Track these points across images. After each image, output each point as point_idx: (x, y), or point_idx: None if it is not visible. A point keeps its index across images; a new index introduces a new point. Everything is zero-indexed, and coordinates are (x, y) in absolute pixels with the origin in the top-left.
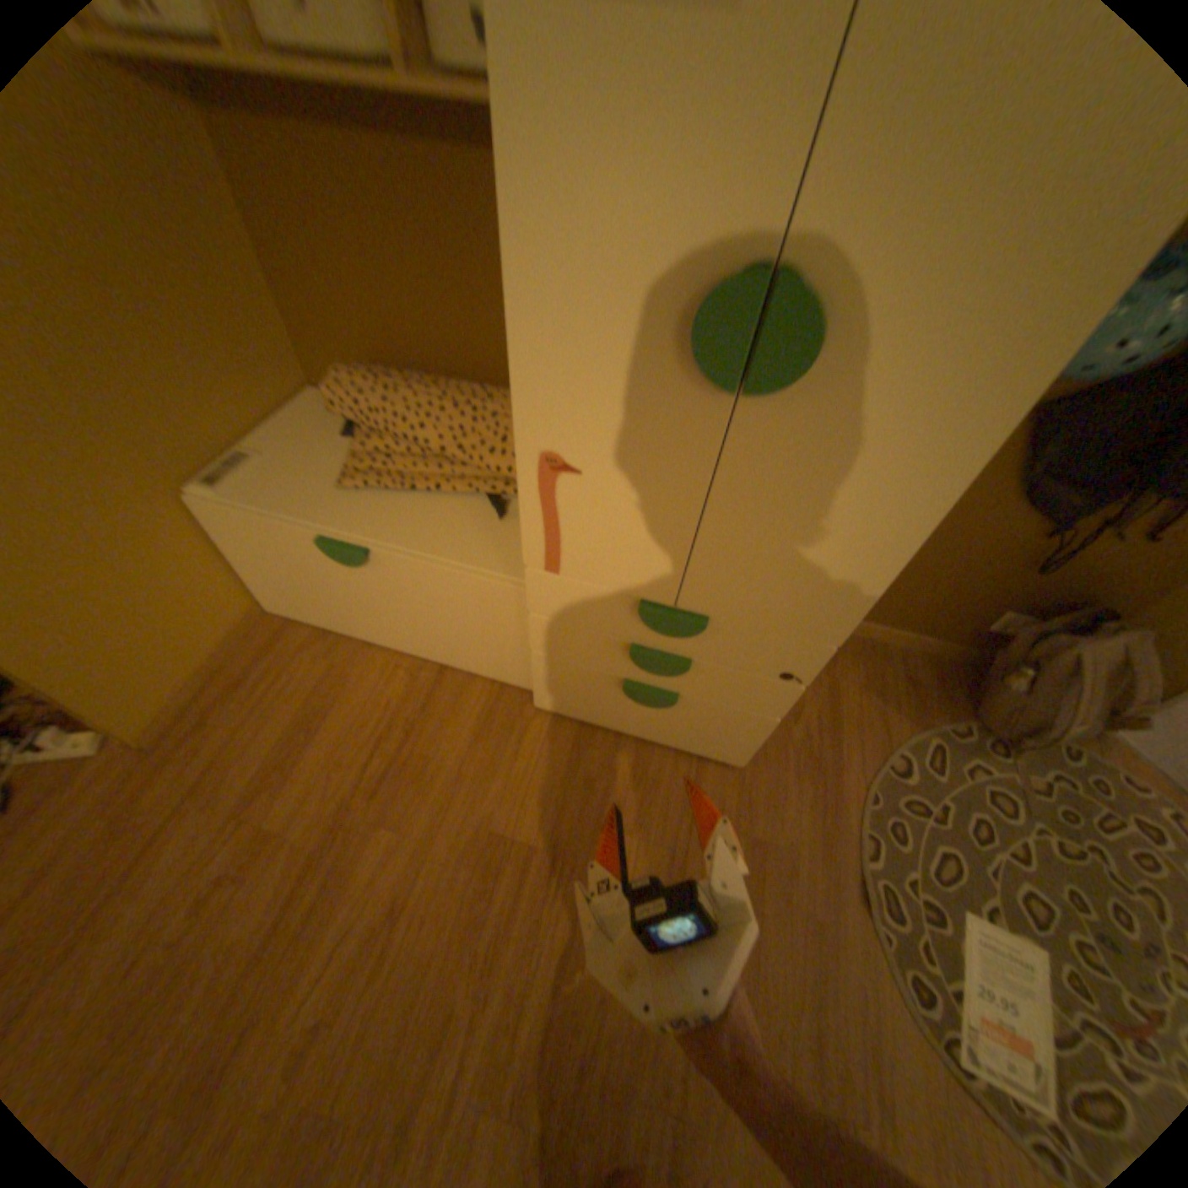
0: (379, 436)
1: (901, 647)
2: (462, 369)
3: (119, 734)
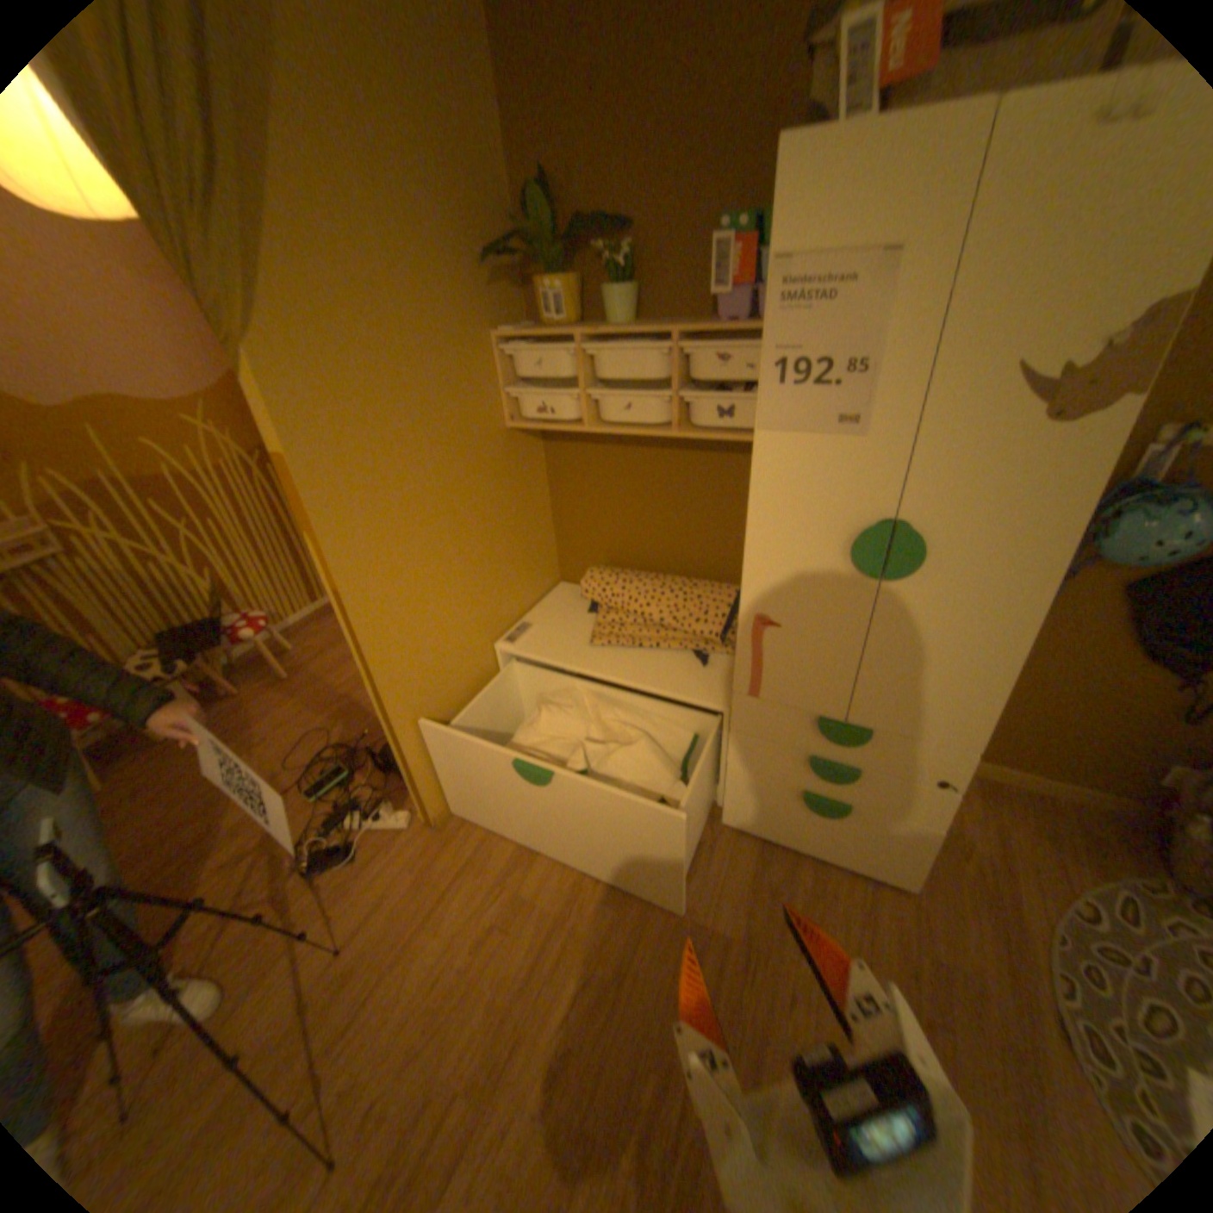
0: (615, 613)
1: (1072, 802)
2: (672, 569)
3: (428, 812)
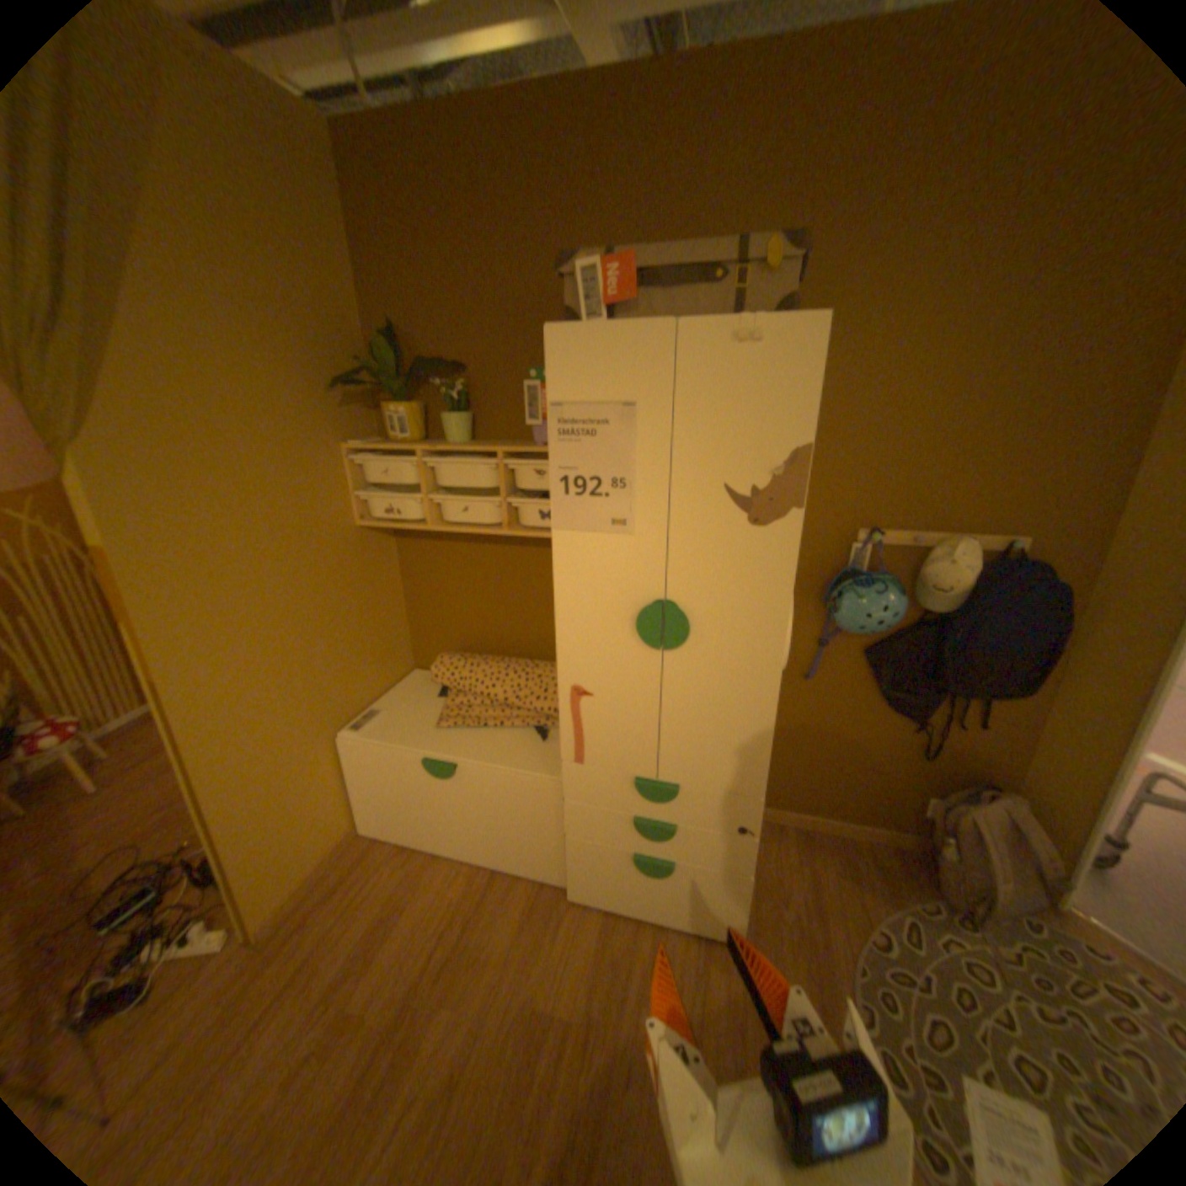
0: (464, 696)
1: (868, 843)
2: (519, 653)
3: (249, 929)
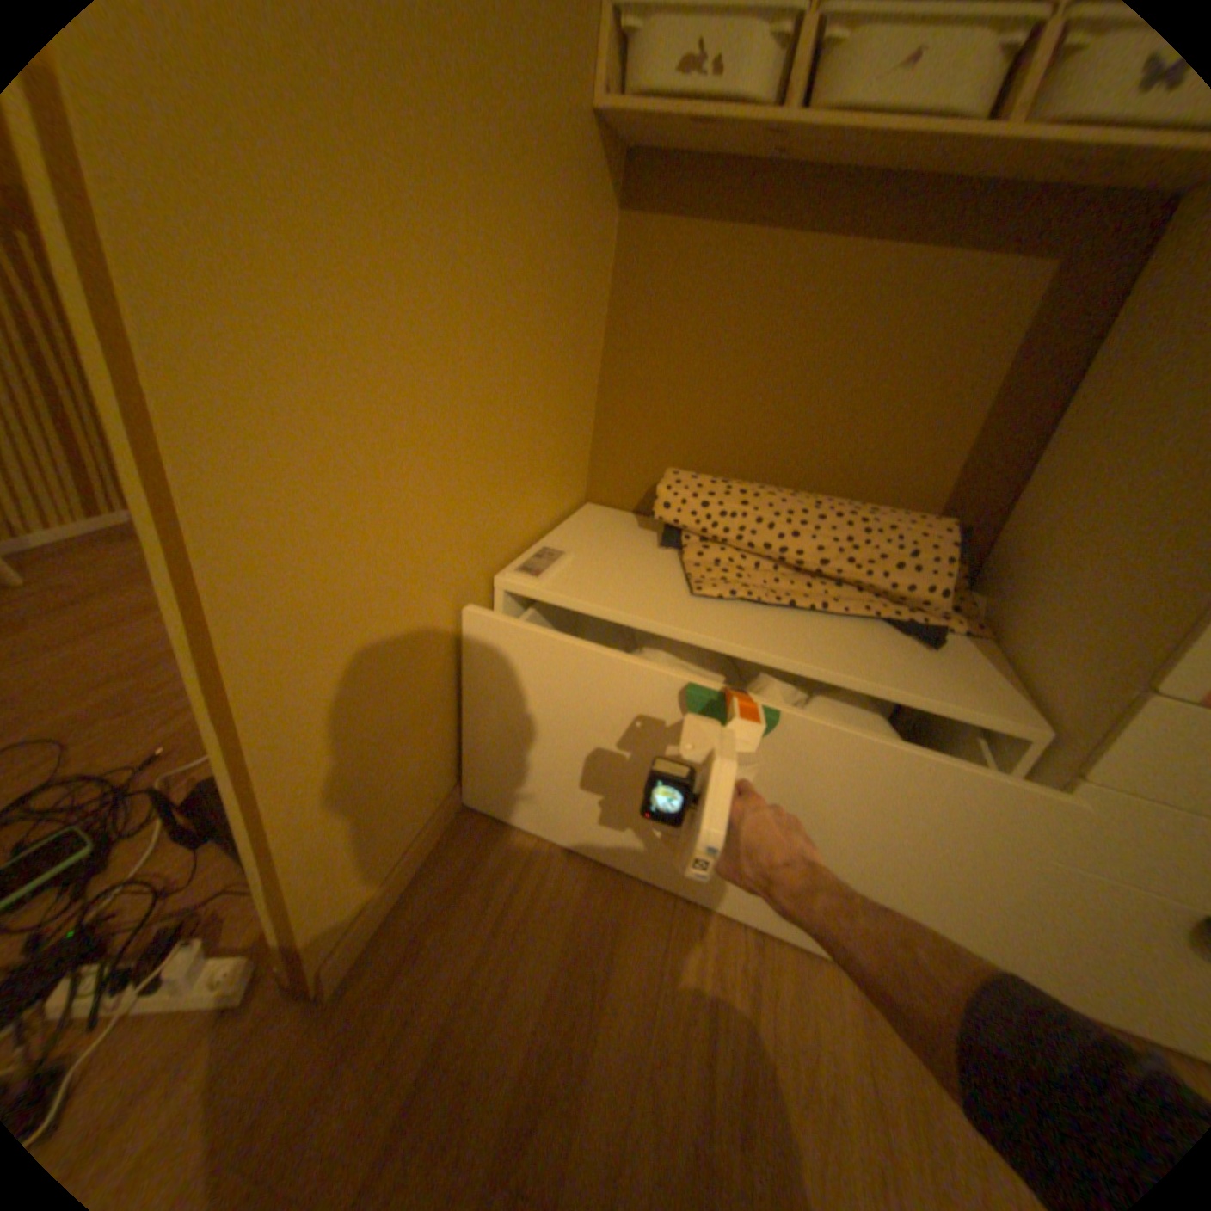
0: (721, 547)
1: None
2: (811, 488)
3: (309, 961)
